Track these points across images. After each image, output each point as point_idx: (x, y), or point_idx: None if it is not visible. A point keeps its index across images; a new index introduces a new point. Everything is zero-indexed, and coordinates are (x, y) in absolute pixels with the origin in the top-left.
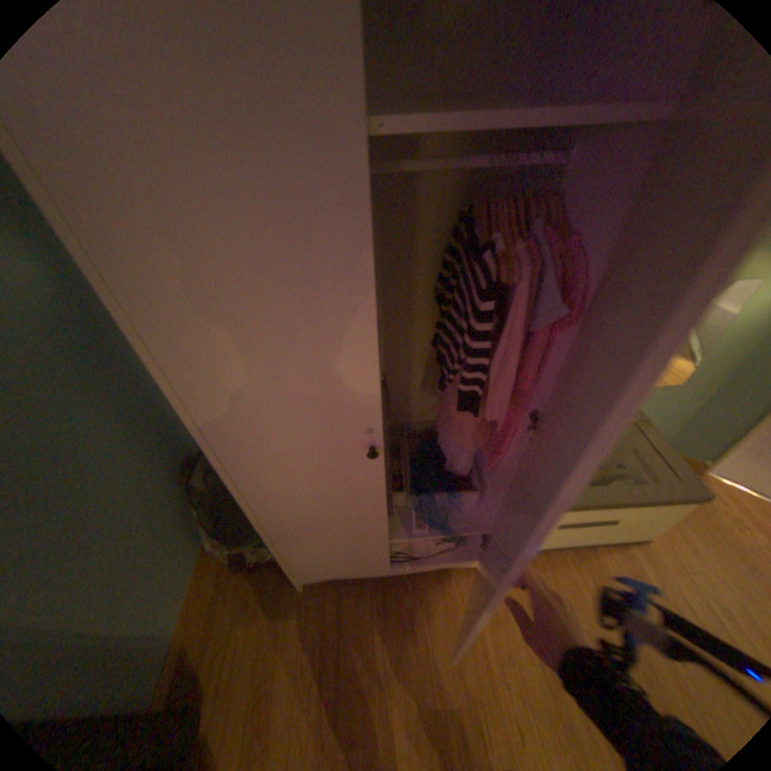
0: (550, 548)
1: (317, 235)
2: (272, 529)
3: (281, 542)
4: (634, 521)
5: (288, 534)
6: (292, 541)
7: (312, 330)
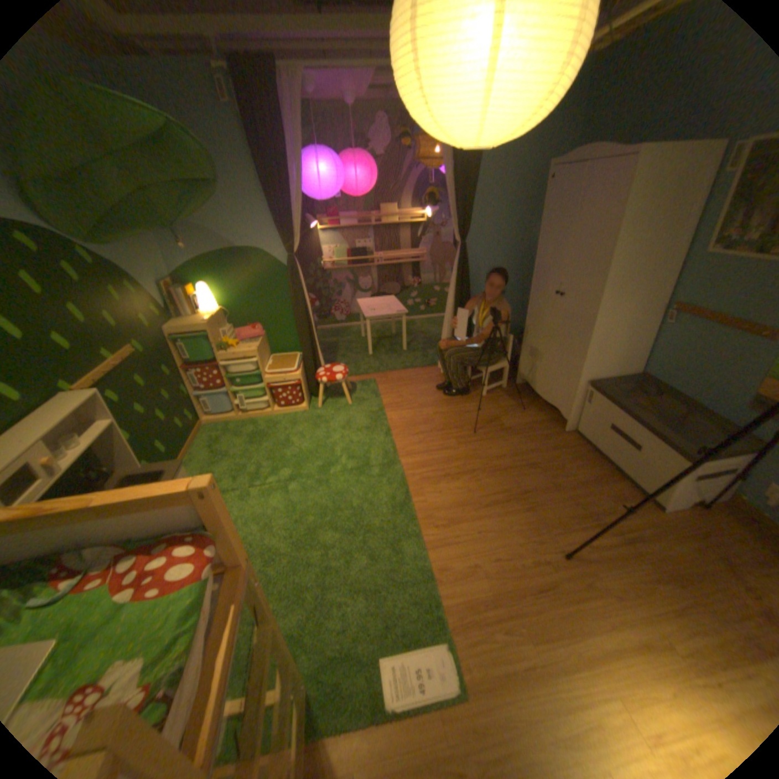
0: (603, 451)
1: (567, 220)
2: (527, 327)
3: (525, 337)
4: (646, 456)
5: (528, 333)
6: (527, 339)
7: (560, 244)
